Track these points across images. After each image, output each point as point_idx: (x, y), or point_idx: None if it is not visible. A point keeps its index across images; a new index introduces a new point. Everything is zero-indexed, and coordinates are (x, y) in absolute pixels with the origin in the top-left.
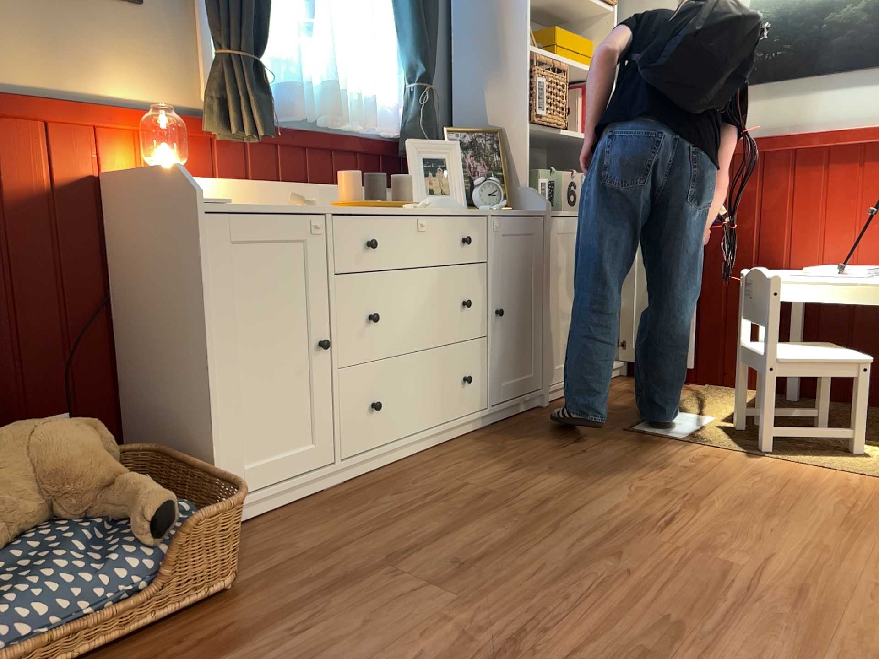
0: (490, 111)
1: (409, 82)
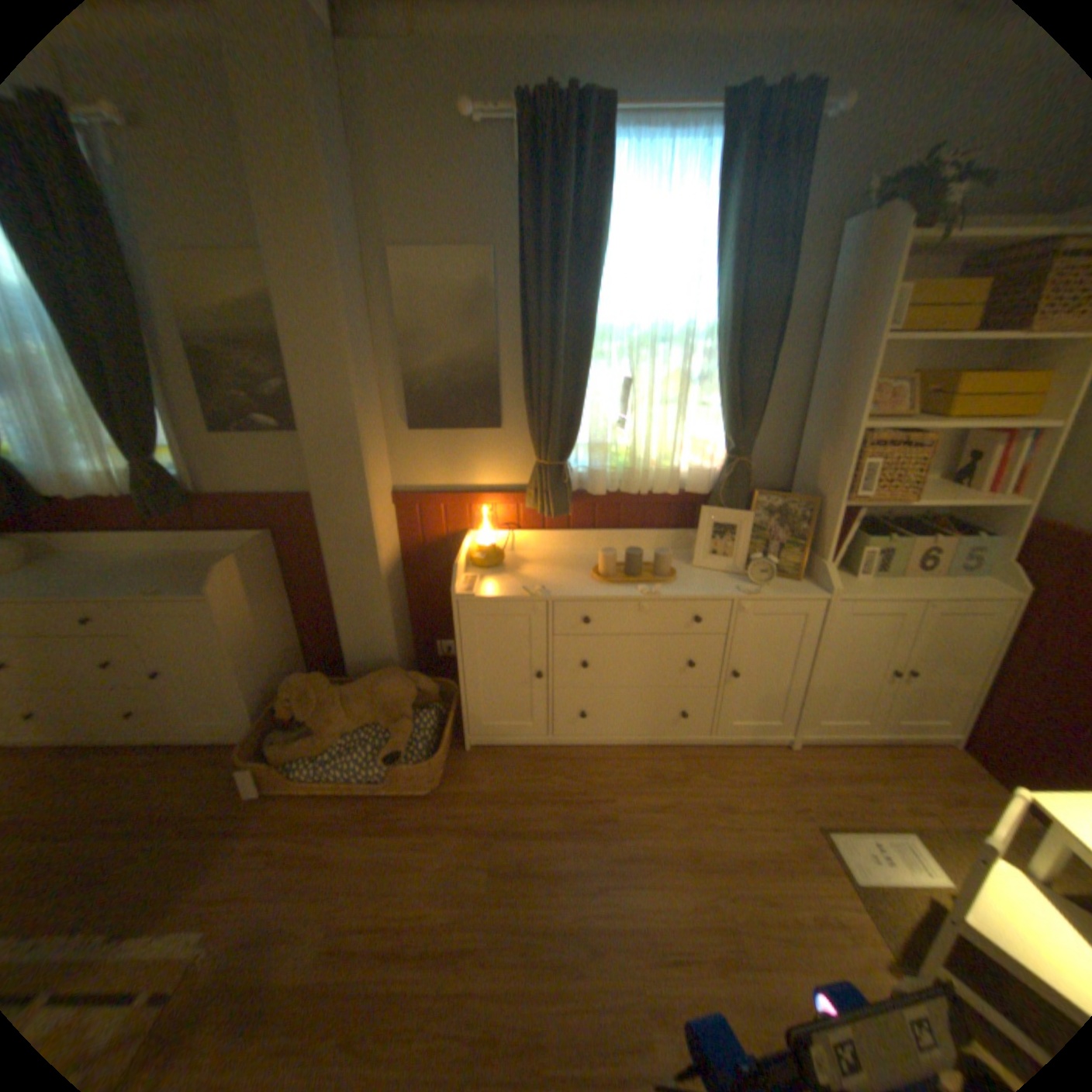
0: (820, 474)
1: (725, 449)
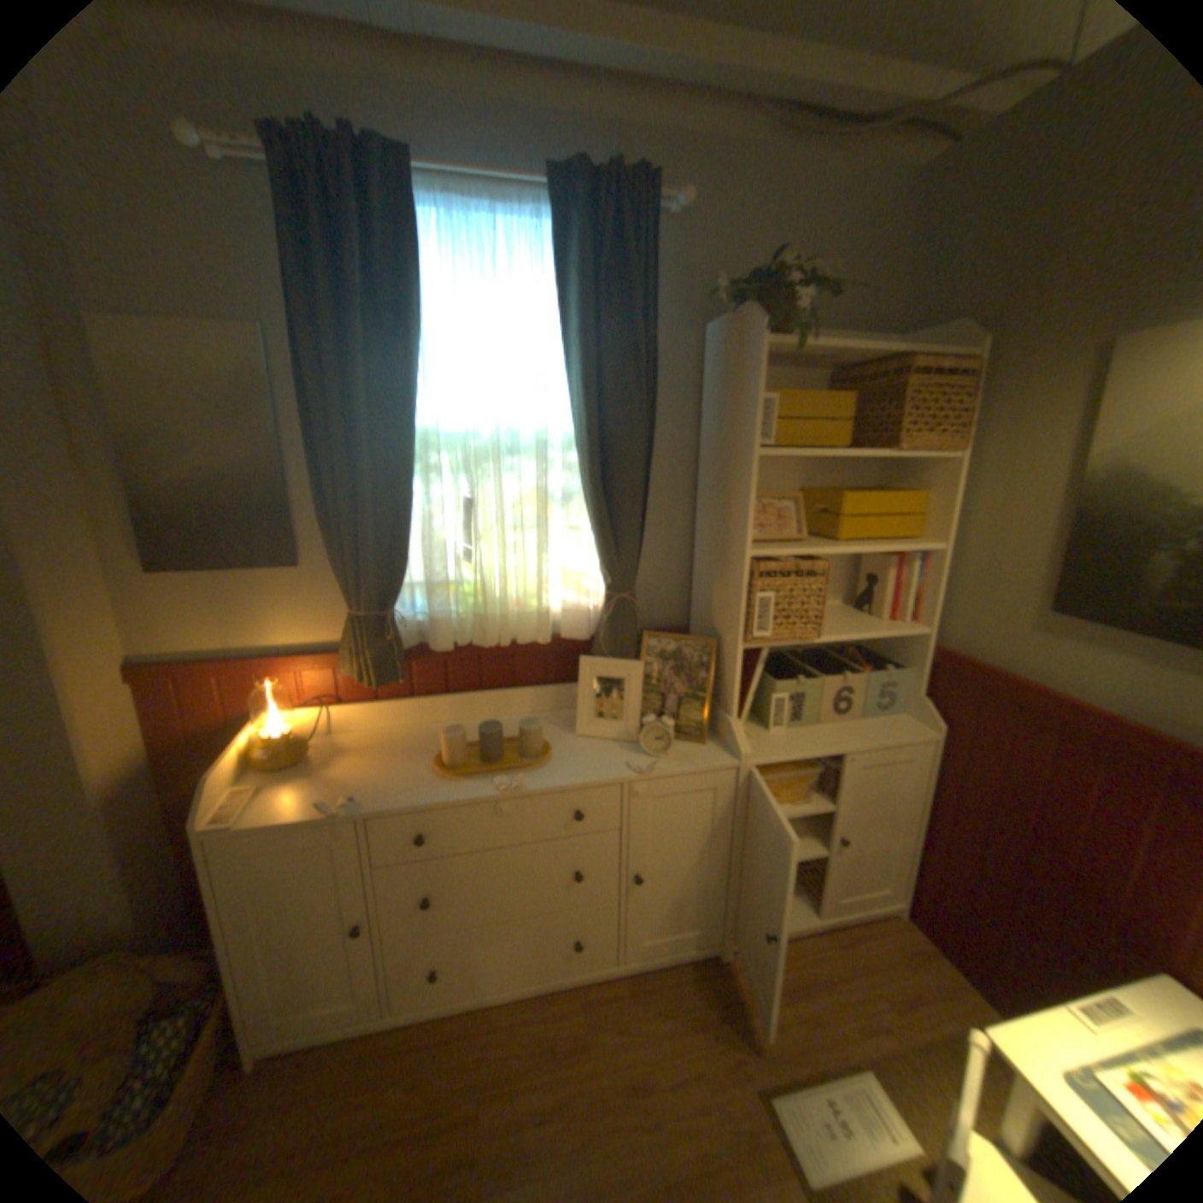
0: (715, 610)
1: (605, 583)
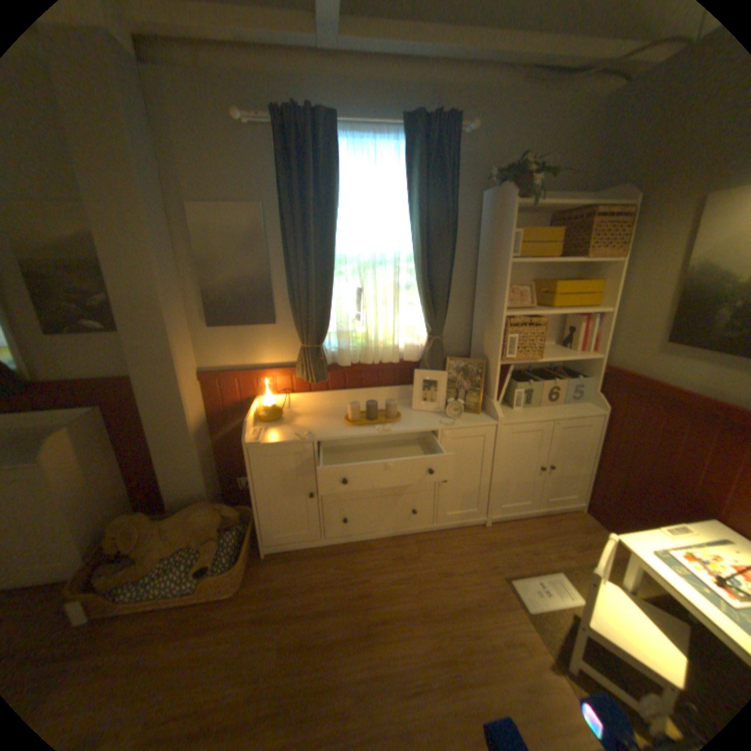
0: (485, 345)
1: (426, 332)
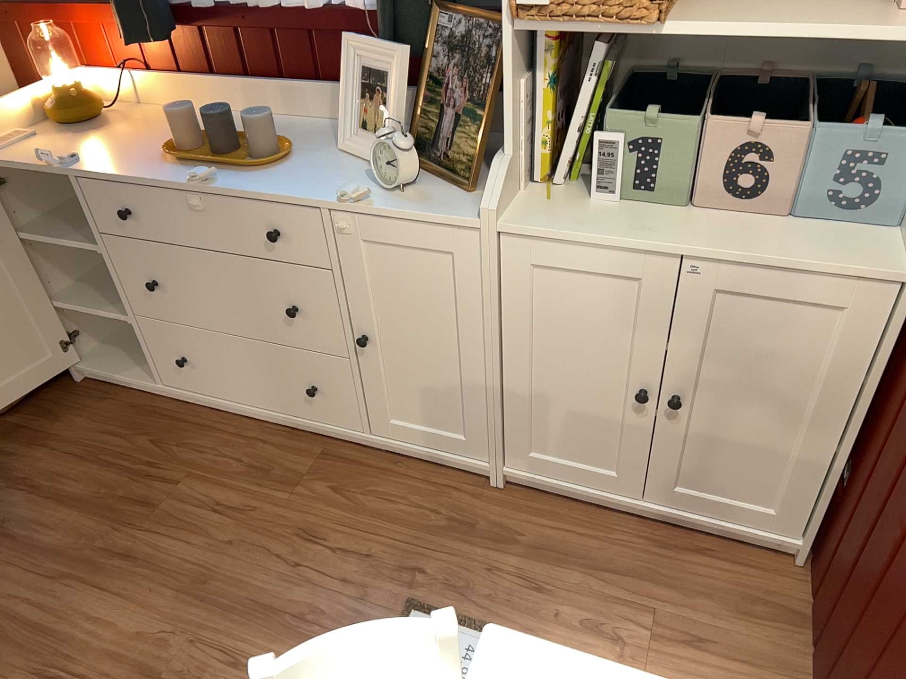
0: None
1: None
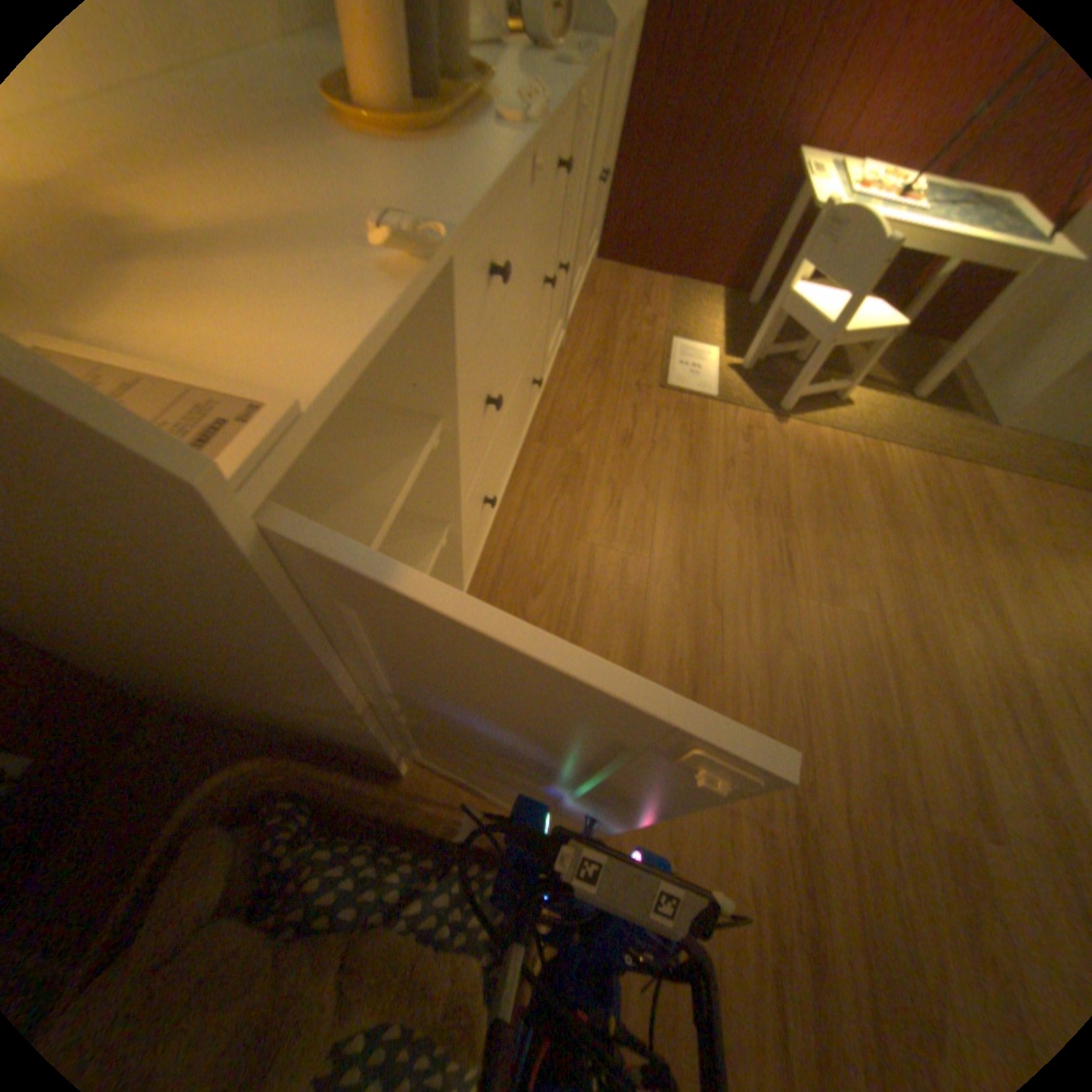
0: None
1: None
